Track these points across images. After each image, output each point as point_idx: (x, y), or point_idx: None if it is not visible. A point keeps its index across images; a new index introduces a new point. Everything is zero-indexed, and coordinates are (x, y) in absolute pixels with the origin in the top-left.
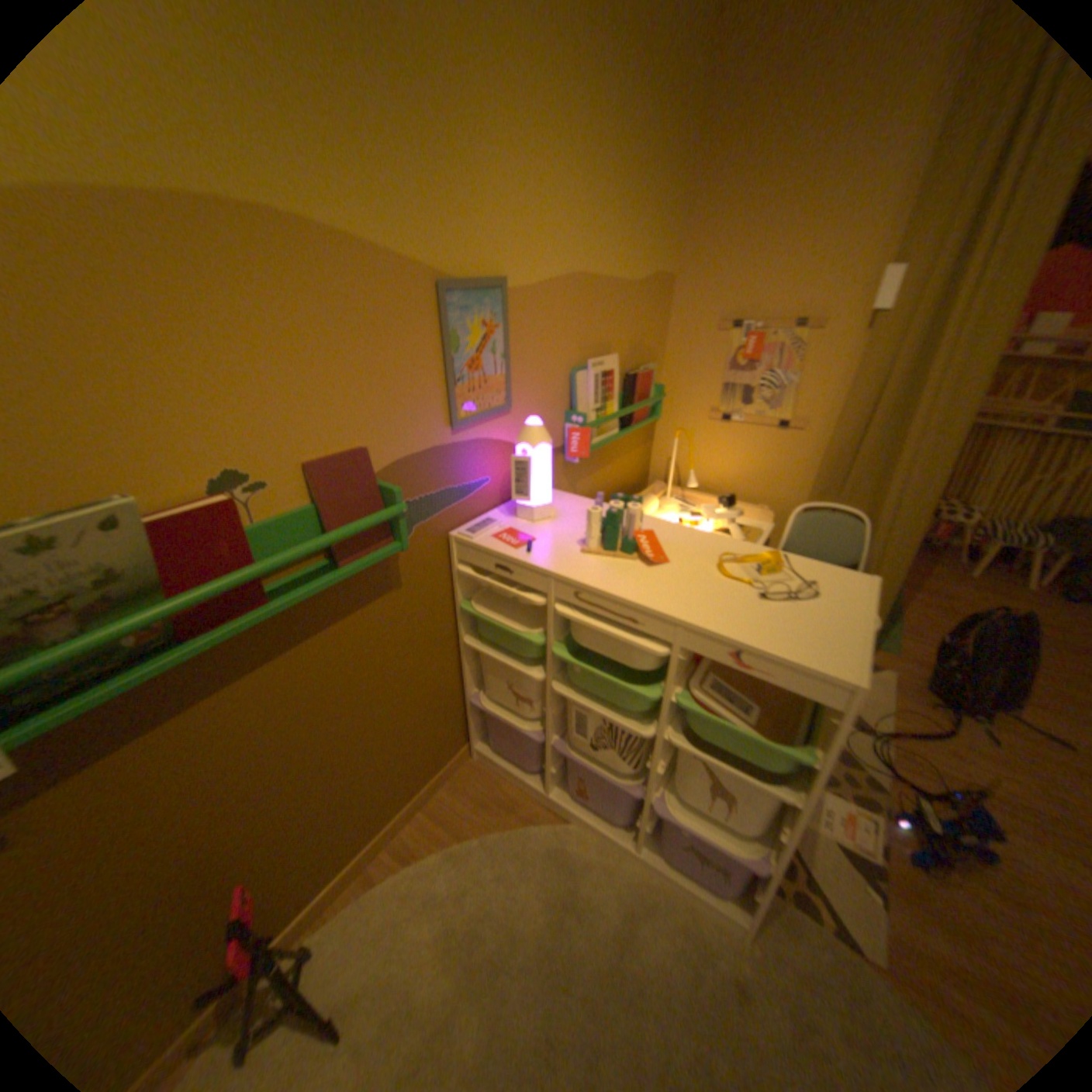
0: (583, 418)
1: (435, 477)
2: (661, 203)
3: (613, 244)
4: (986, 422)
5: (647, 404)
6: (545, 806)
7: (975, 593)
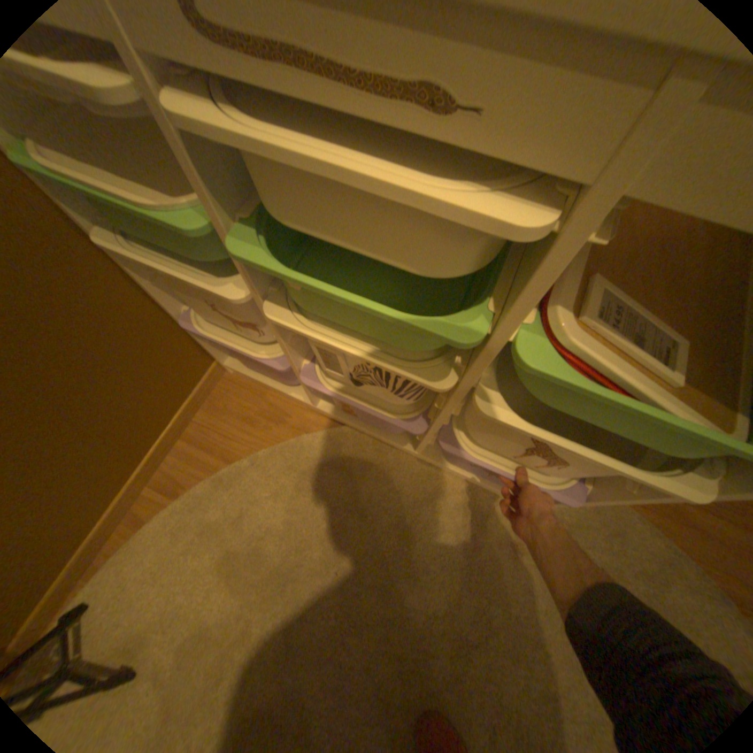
0: None
1: None
2: None
3: None
4: None
5: None
6: (315, 409)
7: None
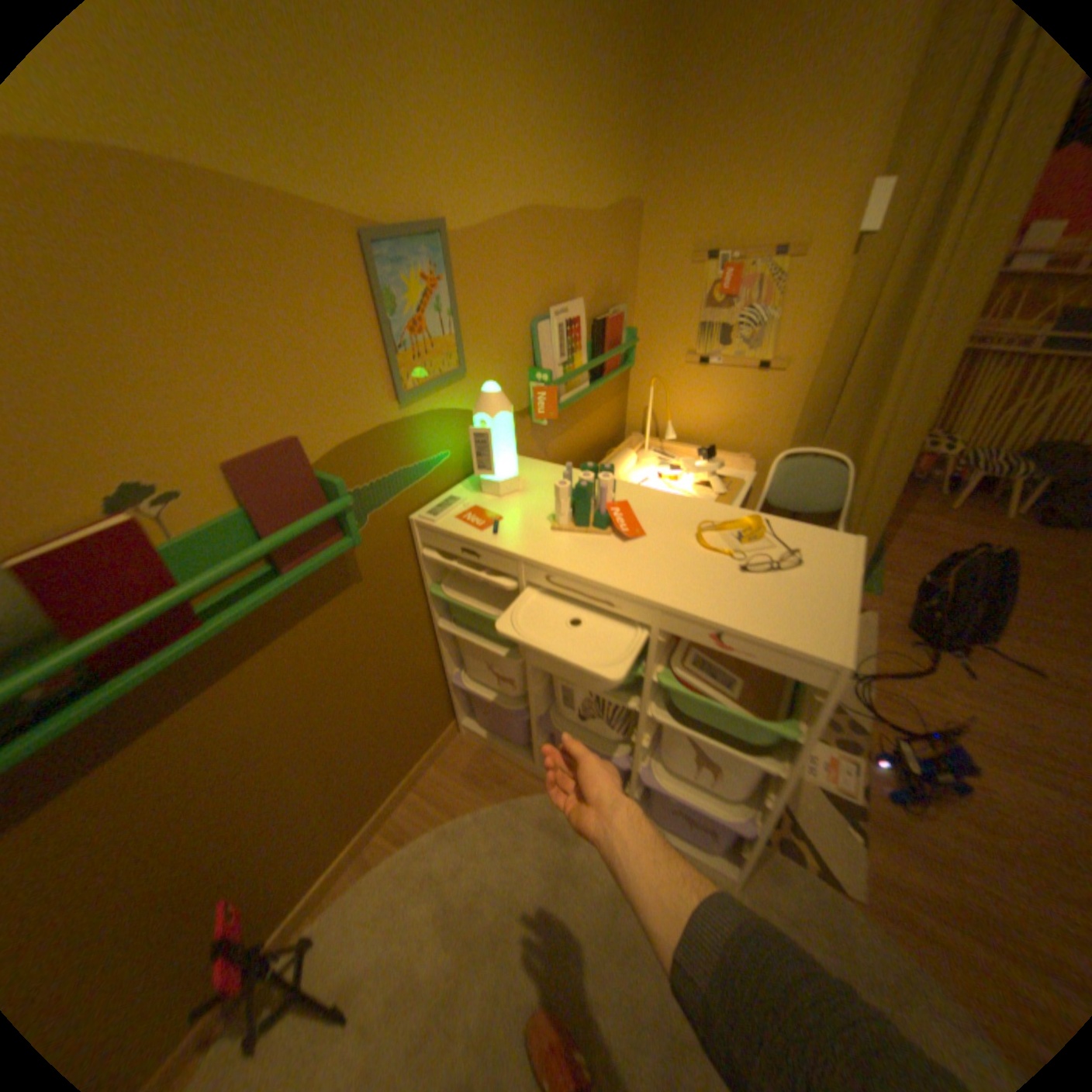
0: (547, 375)
1: (385, 458)
2: (621, 114)
3: (568, 169)
4: (971, 346)
5: (617, 352)
6: (535, 774)
7: (955, 525)
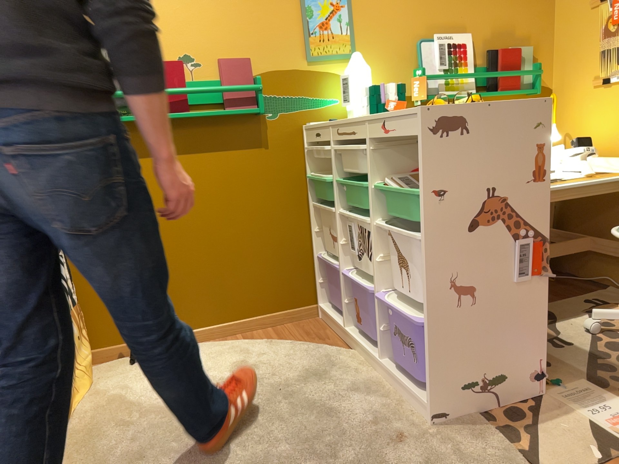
0: (421, 70)
1: (294, 87)
2: None
3: None
4: None
5: (508, 73)
6: (345, 341)
7: None
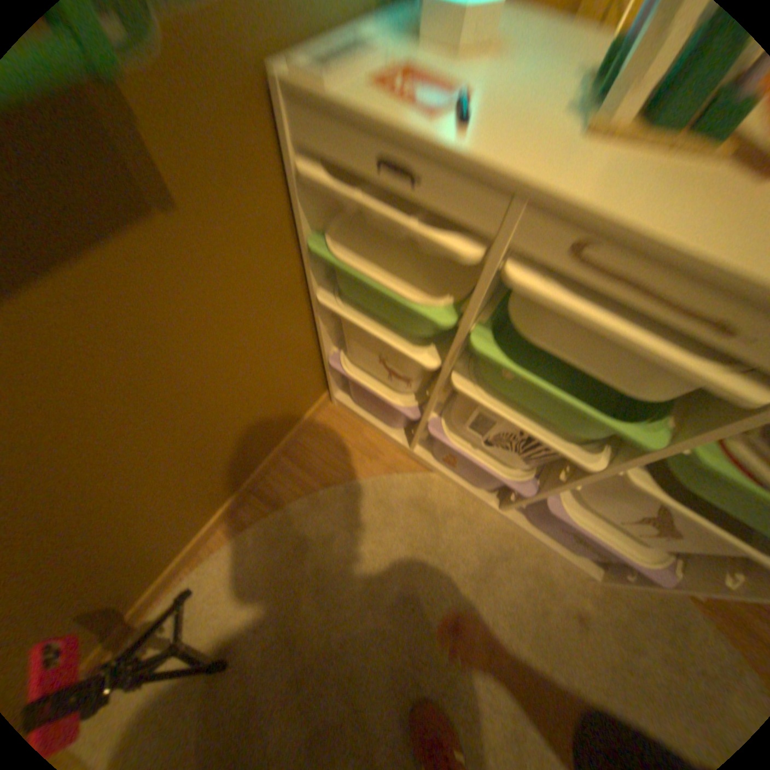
0: None
1: None
2: None
3: None
4: None
5: None
6: (407, 452)
7: None
